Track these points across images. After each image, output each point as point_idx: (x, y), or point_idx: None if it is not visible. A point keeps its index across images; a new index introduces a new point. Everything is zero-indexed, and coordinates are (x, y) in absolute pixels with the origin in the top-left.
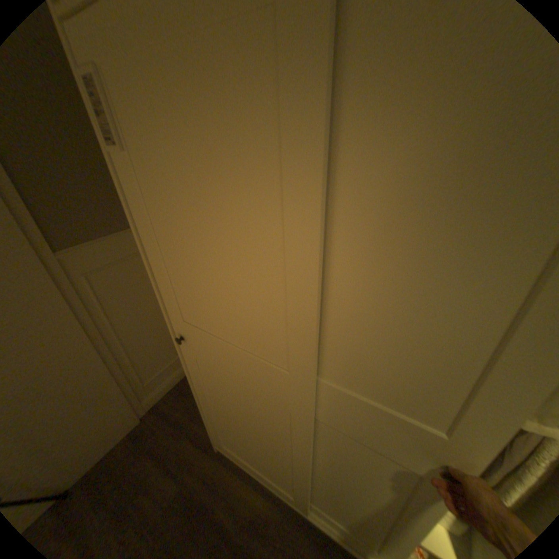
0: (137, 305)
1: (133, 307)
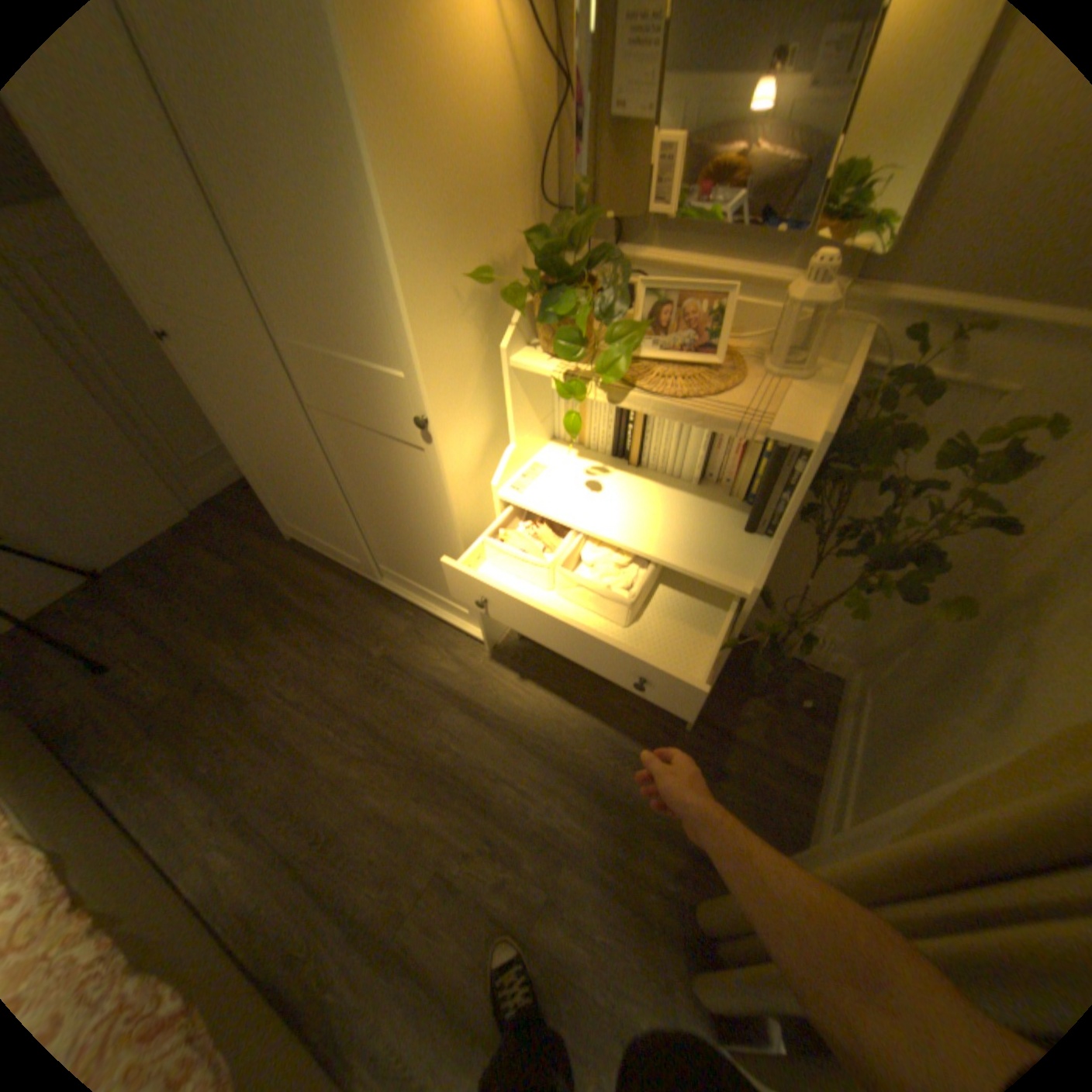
0: (141, 332)
1: (135, 334)
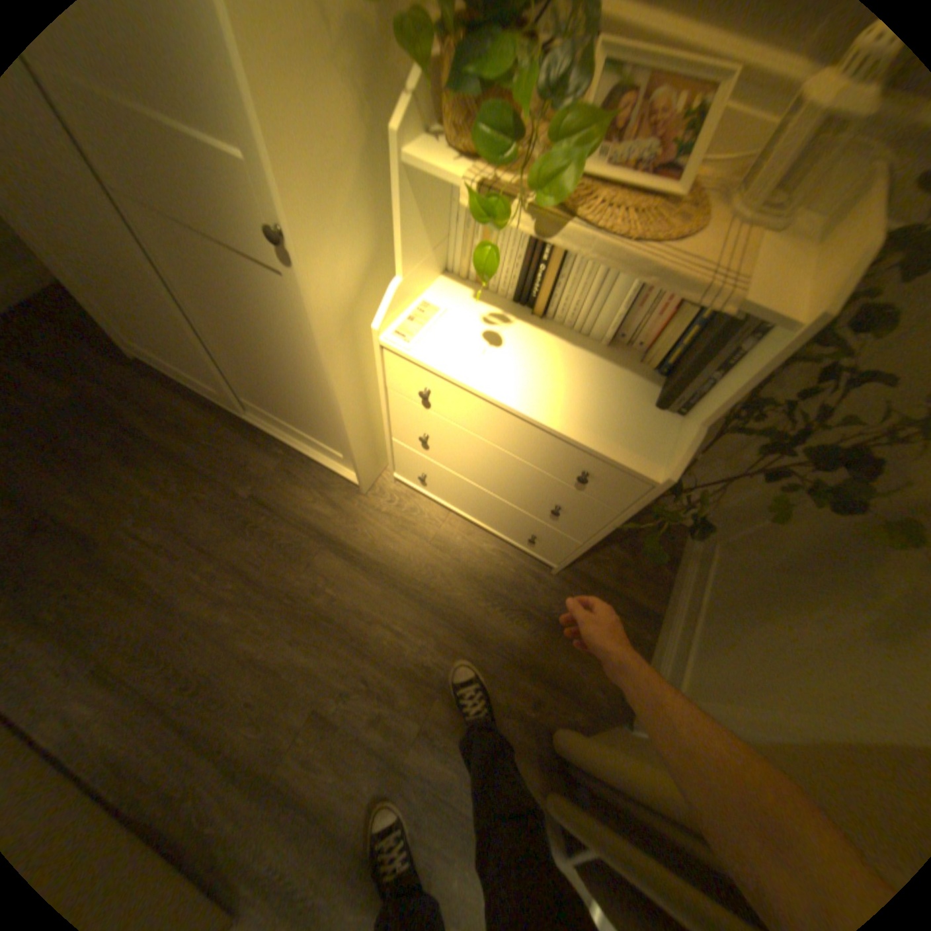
0: None
1: None
